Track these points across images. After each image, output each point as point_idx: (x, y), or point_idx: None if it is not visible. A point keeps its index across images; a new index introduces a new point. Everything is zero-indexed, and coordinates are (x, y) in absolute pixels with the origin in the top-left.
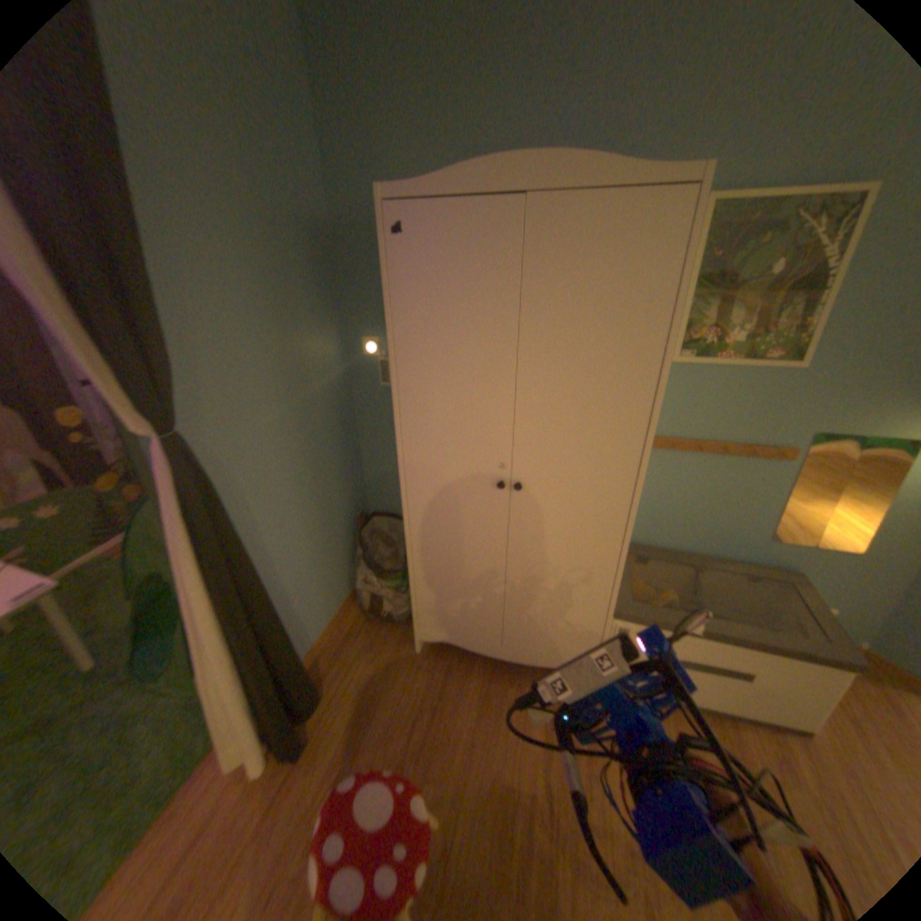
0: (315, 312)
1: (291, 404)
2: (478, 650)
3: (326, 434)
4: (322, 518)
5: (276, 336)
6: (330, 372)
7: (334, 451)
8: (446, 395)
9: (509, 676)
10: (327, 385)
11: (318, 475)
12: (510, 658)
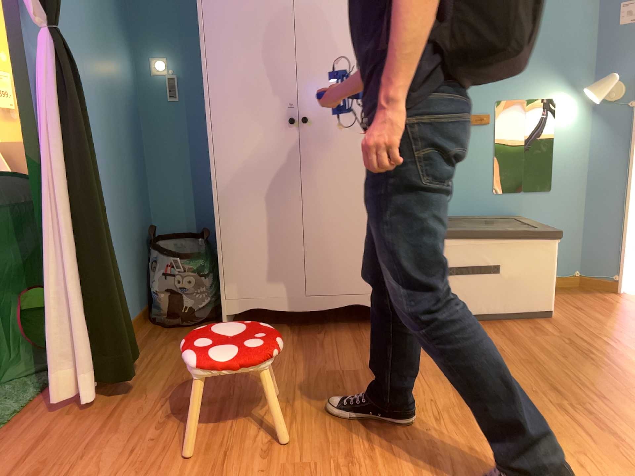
0: (117, 27)
1: (102, 87)
2: (282, 307)
3: (124, 133)
4: (121, 208)
5: (94, 27)
6: (126, 82)
7: (129, 153)
8: (242, 54)
9: (312, 331)
10: (124, 92)
11: (118, 165)
12: (312, 307)
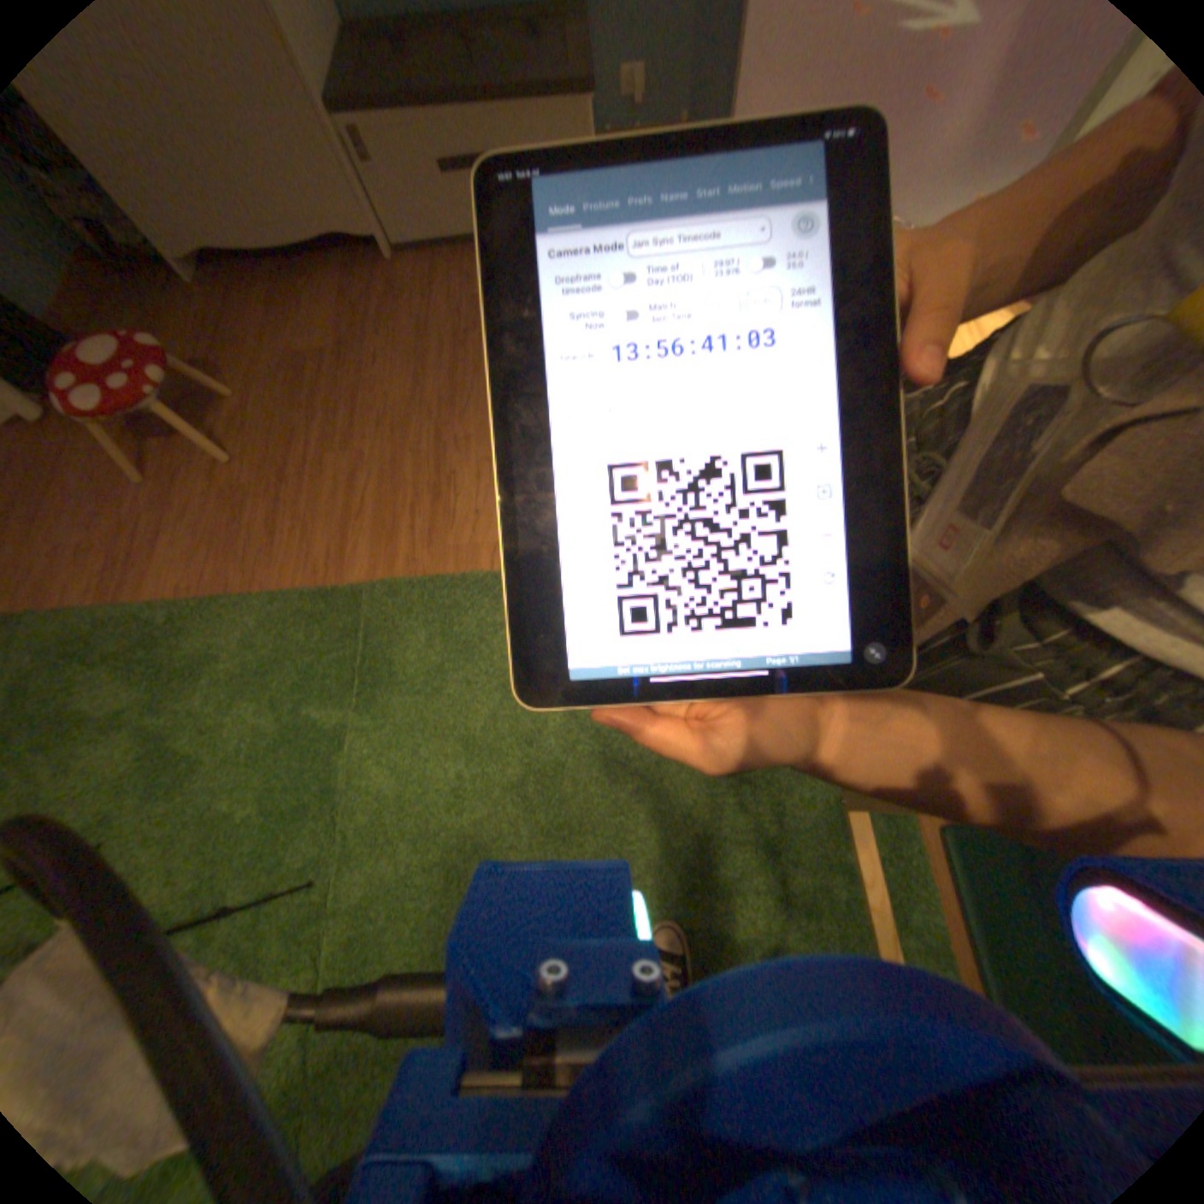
0: None
1: None
2: (236, 242)
3: None
4: None
5: None
6: None
7: None
8: None
9: (295, 270)
10: None
11: None
12: (274, 238)
